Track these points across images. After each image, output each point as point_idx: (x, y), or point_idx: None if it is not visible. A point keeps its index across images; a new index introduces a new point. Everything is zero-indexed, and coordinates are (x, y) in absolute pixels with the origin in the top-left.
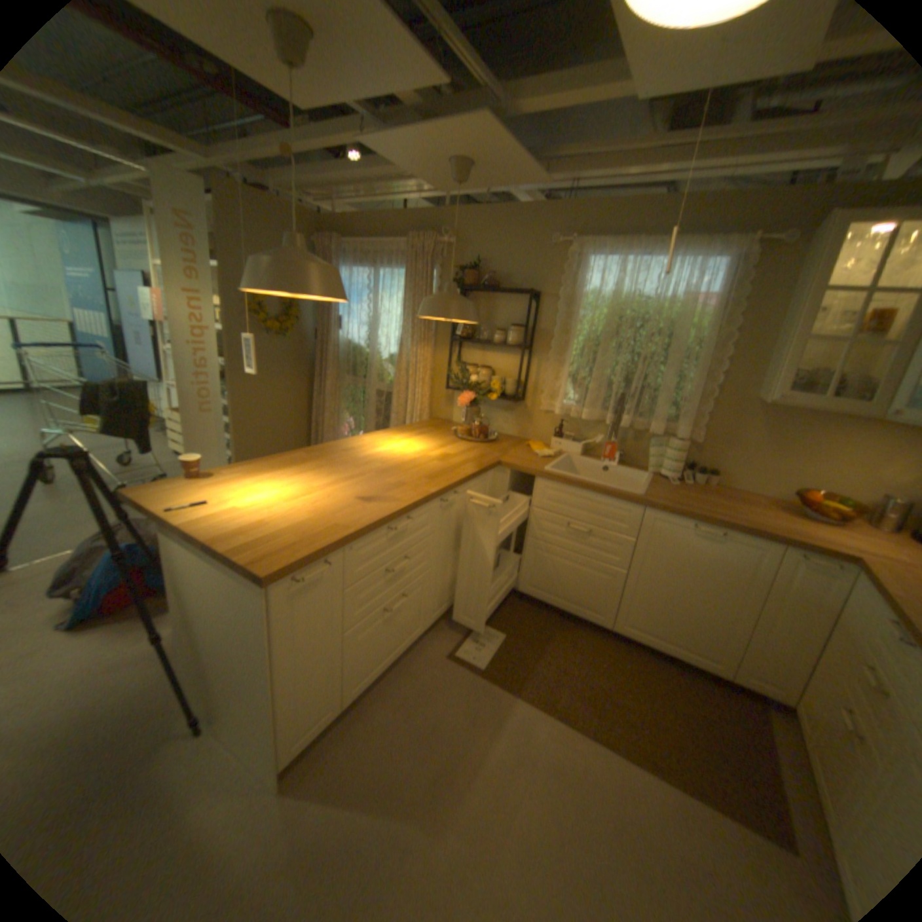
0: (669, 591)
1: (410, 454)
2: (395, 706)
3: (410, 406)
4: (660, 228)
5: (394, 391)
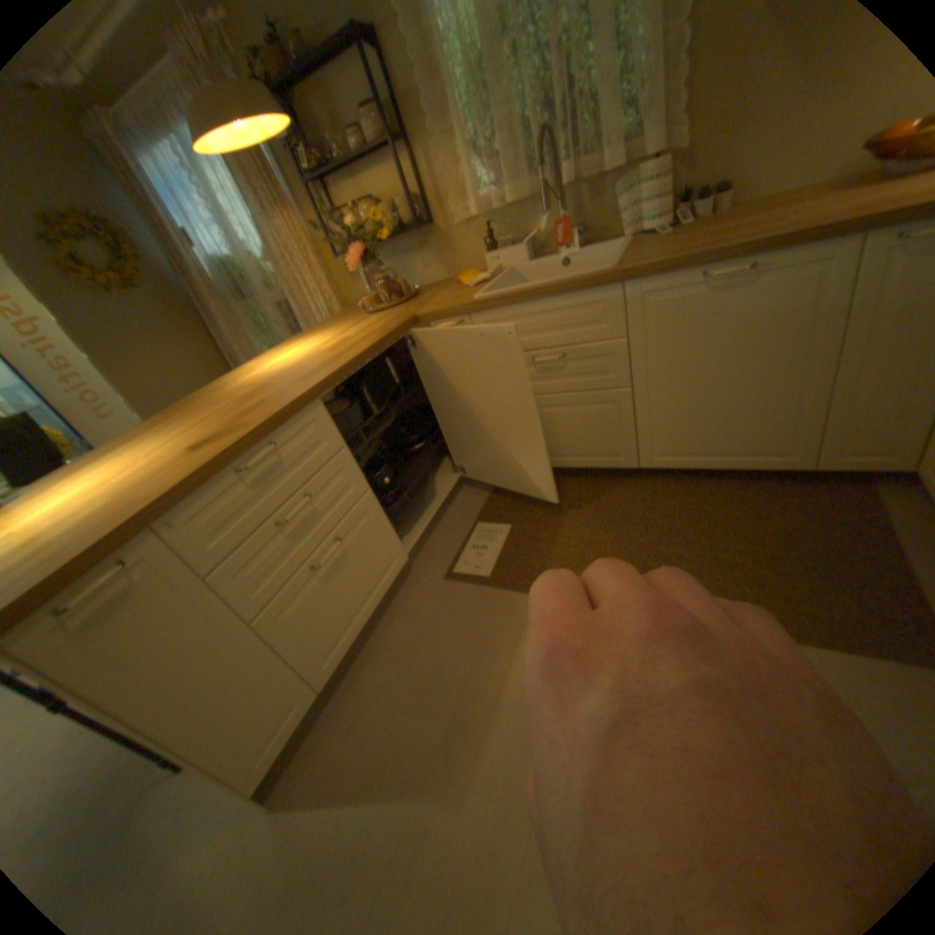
0: (693, 387)
1: (298, 357)
2: (392, 654)
3: (313, 301)
4: None
5: (285, 292)
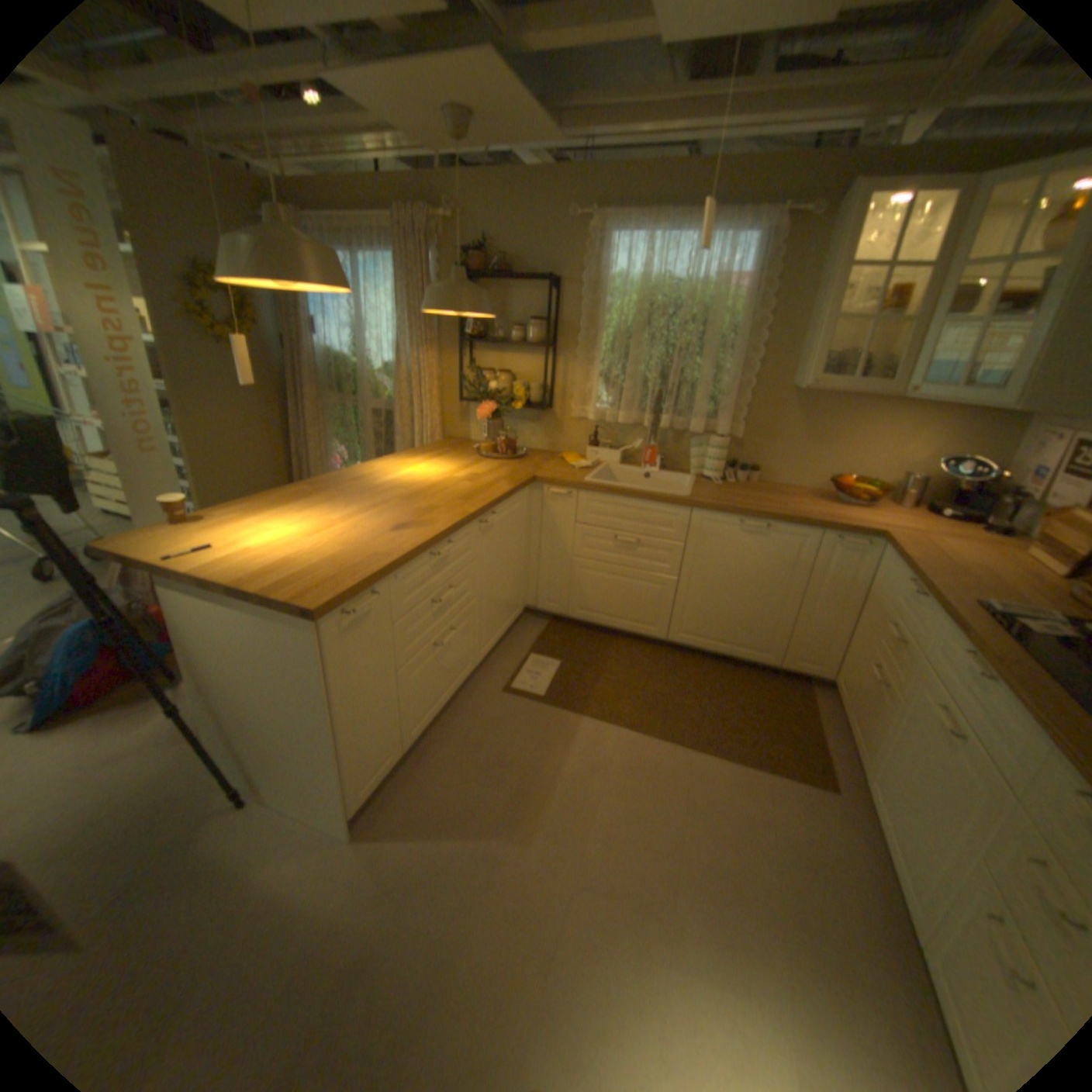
0: (718, 590)
1: (433, 477)
2: (458, 742)
3: (418, 425)
4: (687, 198)
5: (396, 409)
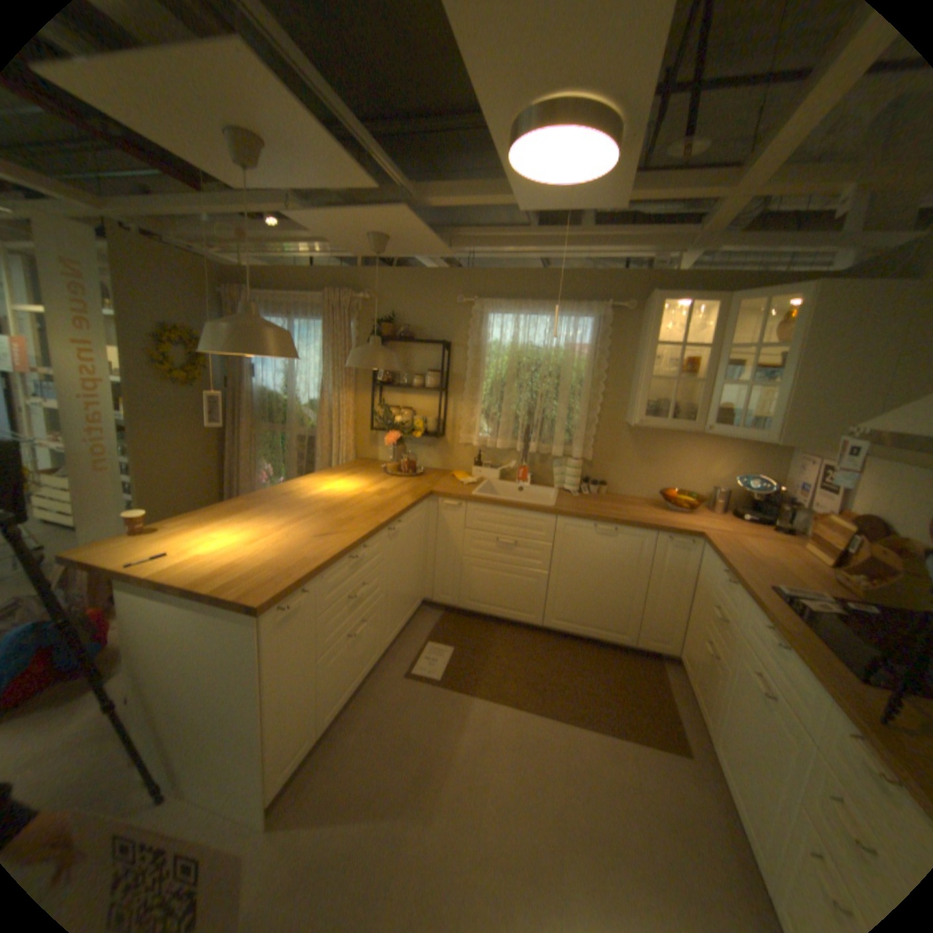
0: (581, 582)
1: (350, 492)
2: (365, 727)
3: (336, 448)
4: (541, 294)
5: (318, 435)
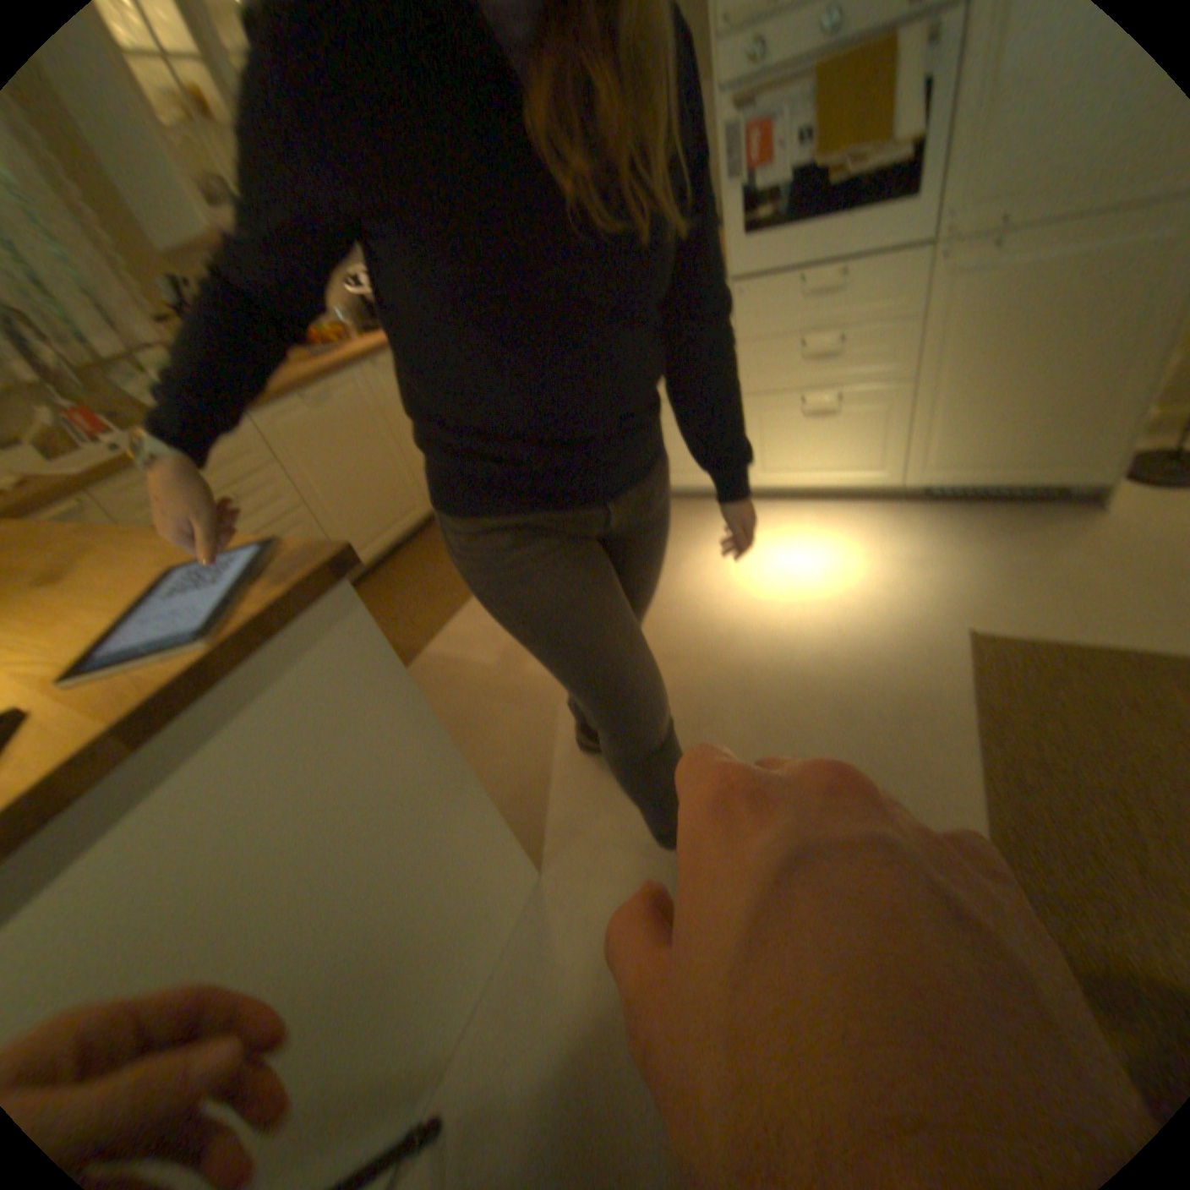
0: (345, 484)
1: None
2: None
3: None
4: None
5: None
